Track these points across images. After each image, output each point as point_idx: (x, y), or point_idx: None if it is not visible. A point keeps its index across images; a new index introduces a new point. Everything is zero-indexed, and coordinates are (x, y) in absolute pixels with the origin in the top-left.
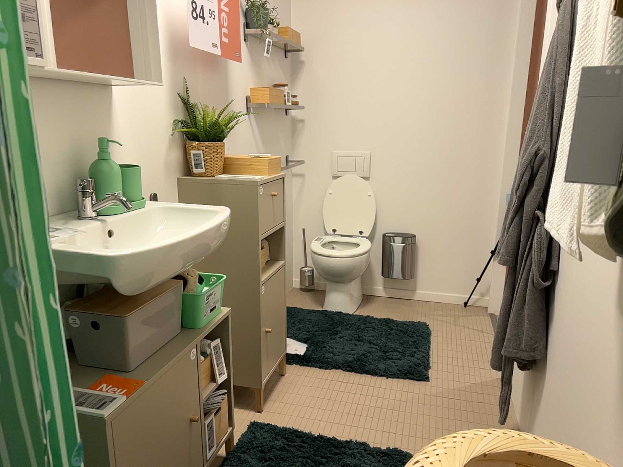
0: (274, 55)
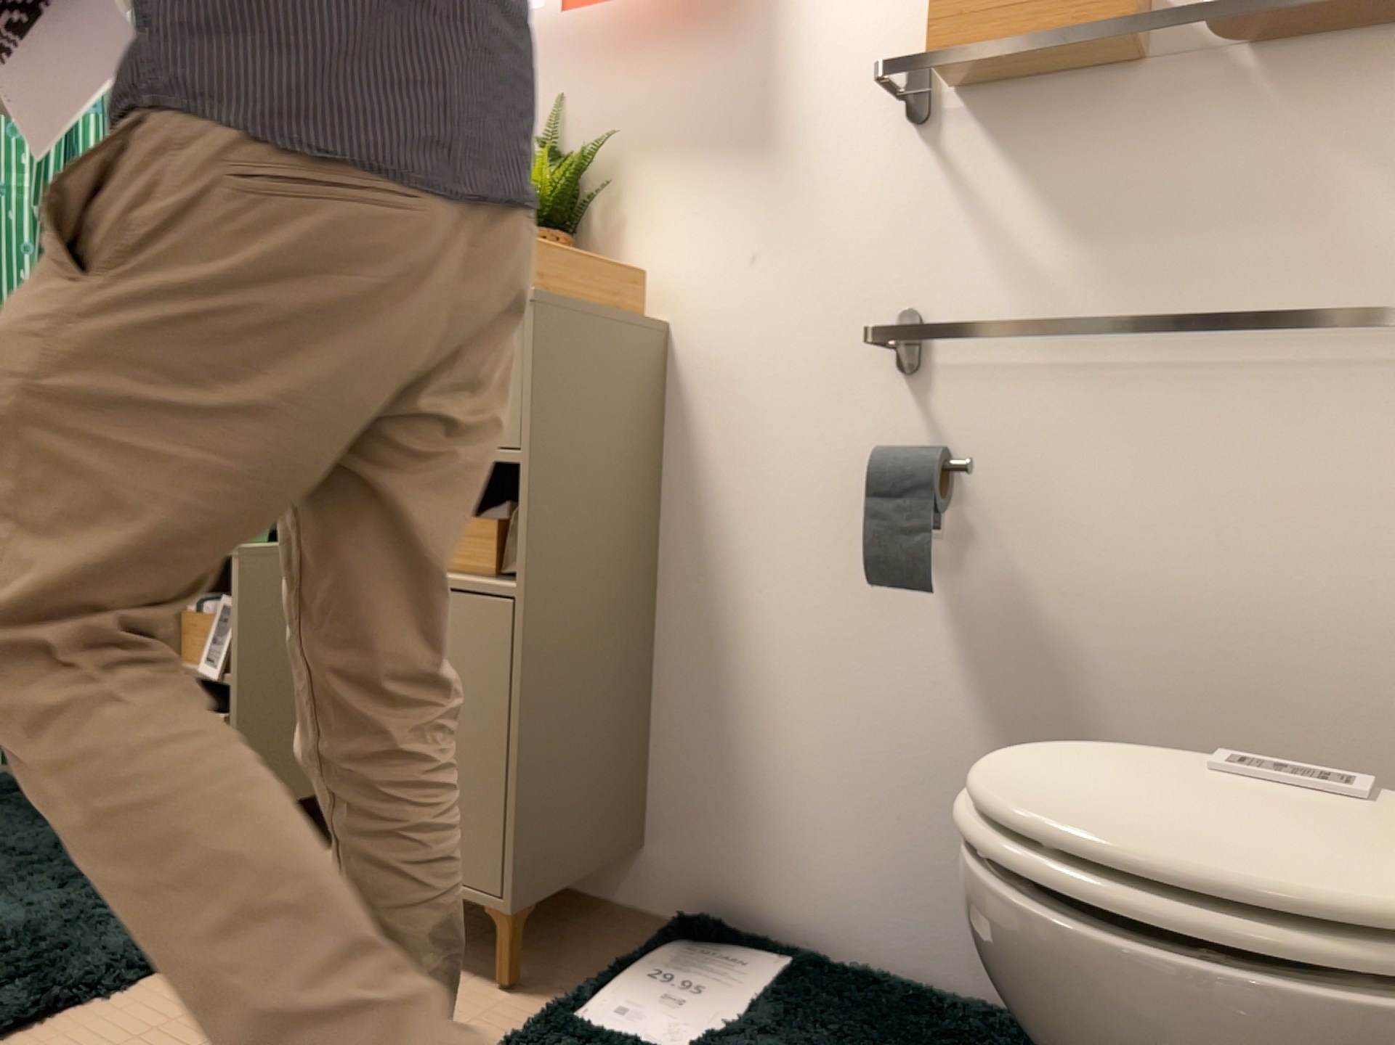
0: None
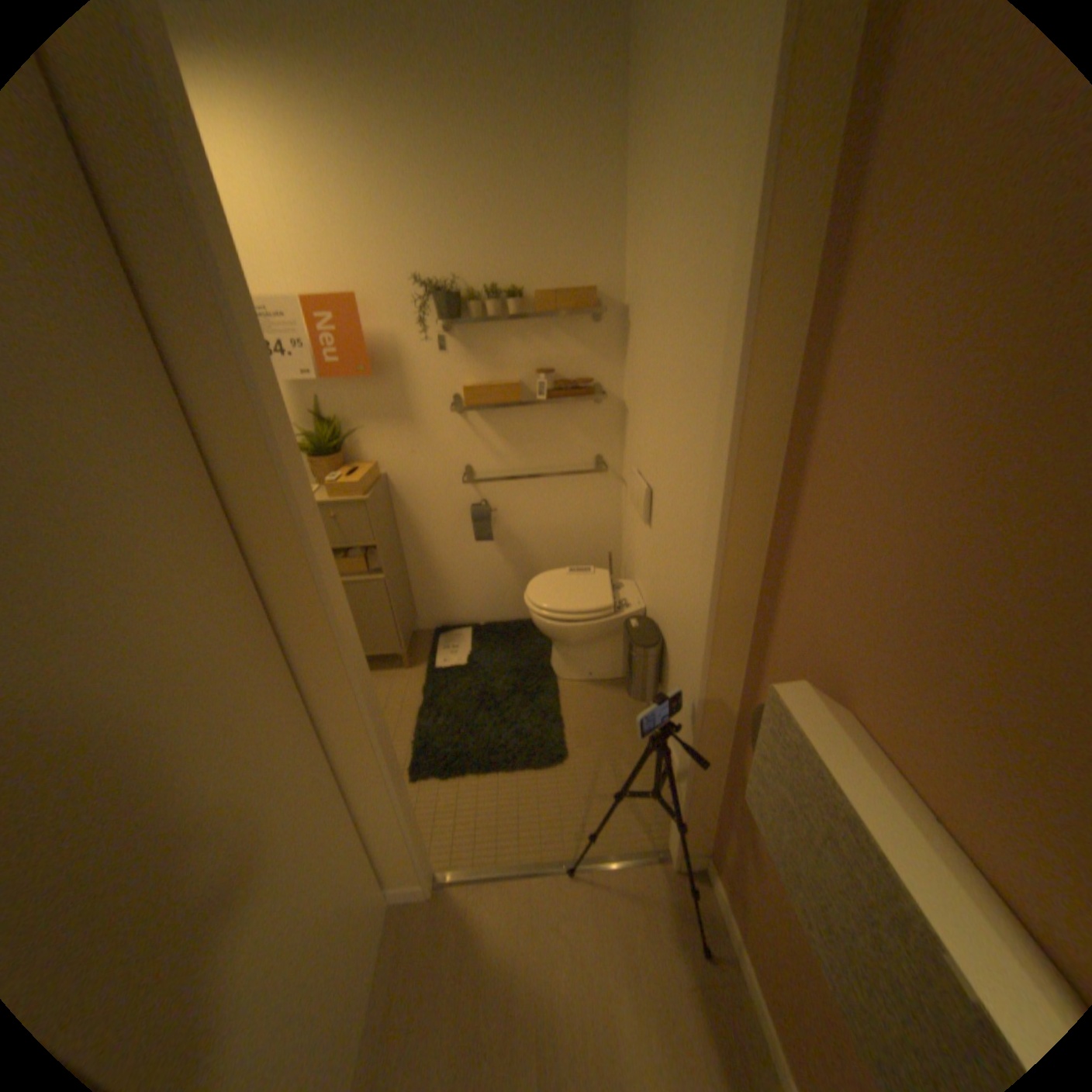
0: (541, 319)
